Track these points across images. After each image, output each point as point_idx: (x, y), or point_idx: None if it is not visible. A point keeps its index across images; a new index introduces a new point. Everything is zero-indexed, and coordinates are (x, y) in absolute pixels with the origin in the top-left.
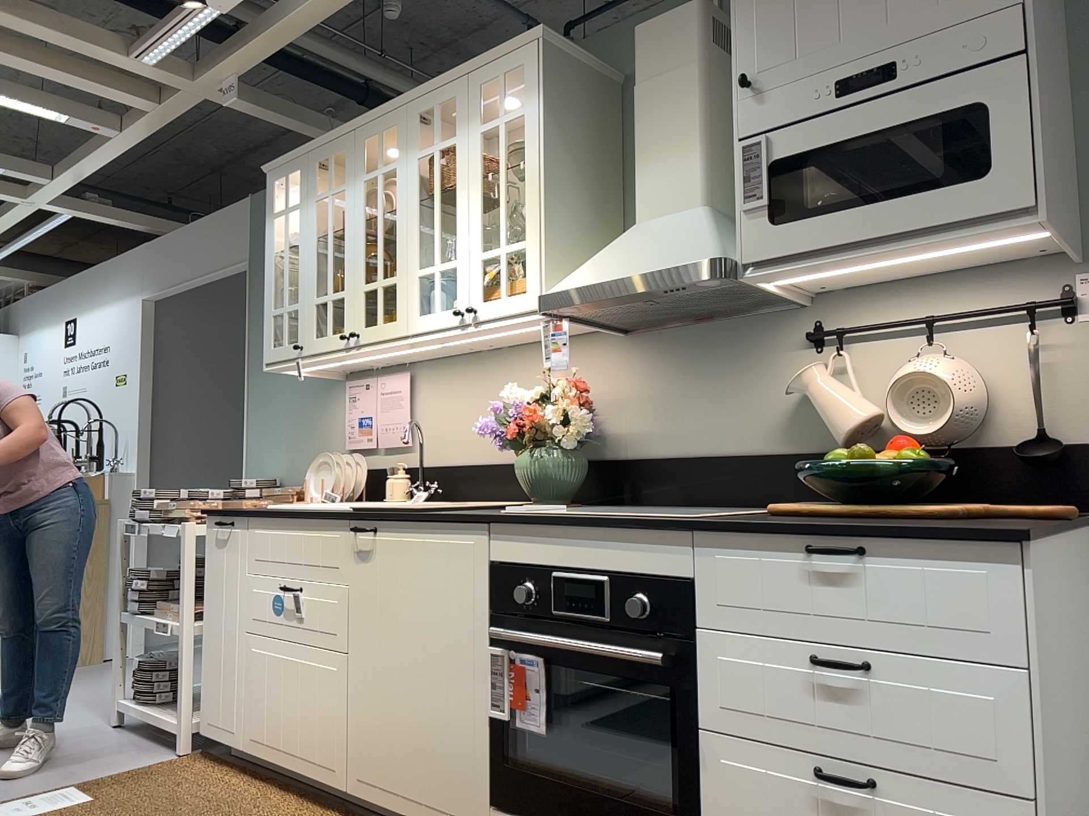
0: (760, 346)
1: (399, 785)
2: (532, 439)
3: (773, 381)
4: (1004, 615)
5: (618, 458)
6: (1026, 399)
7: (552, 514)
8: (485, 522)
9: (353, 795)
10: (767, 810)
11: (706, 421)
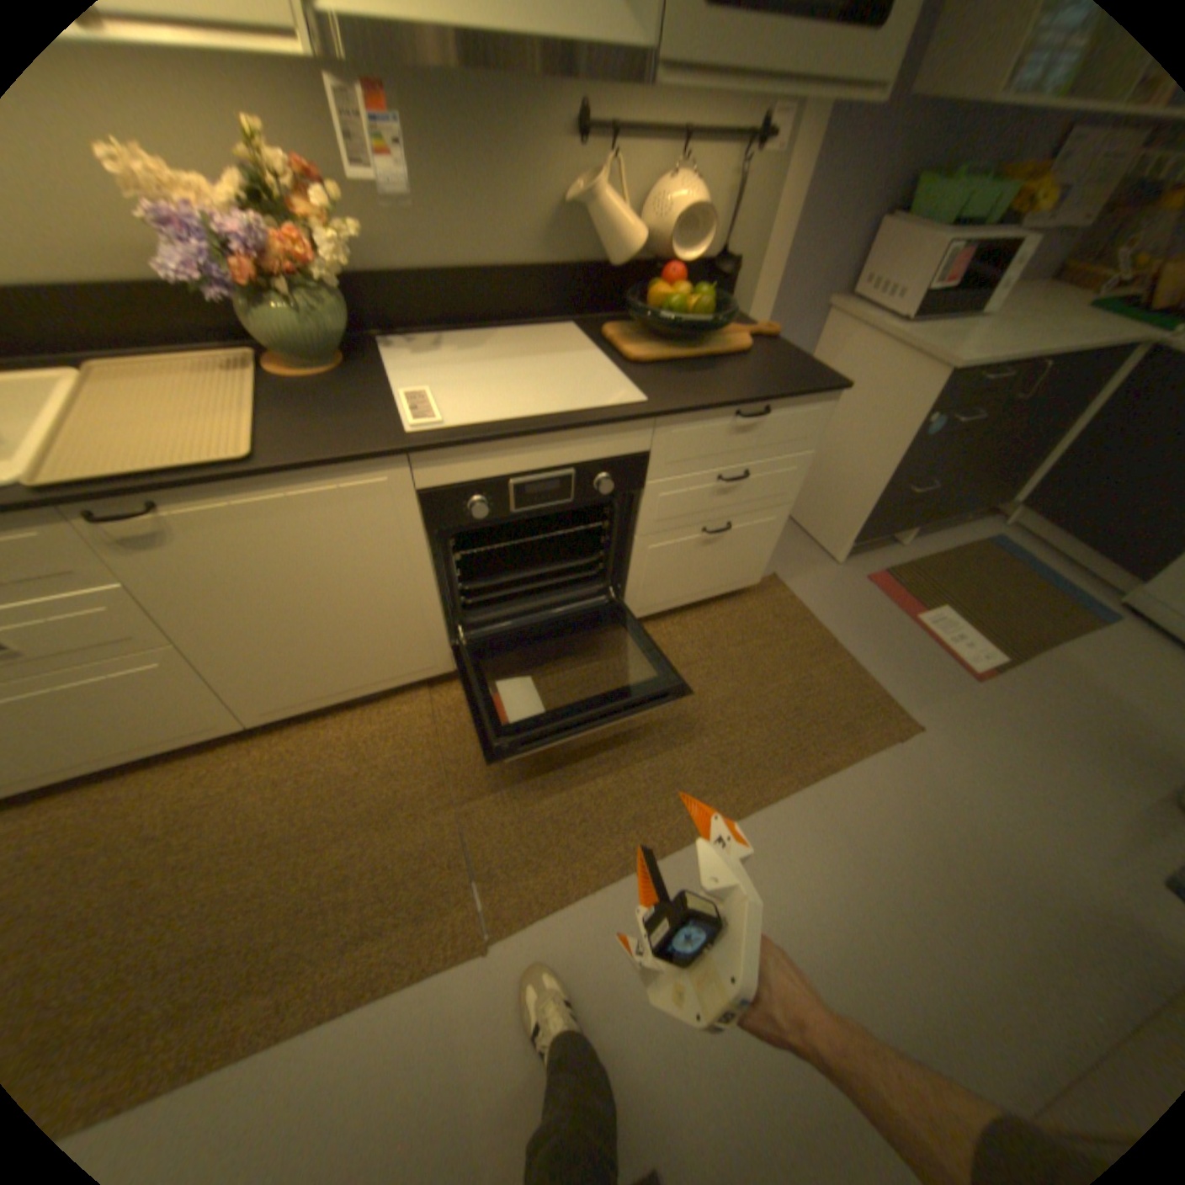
0: (522, 121)
1: (330, 690)
2: (275, 276)
3: (536, 174)
4: (817, 428)
5: (341, 268)
6: (722, 217)
7: (483, 420)
8: (407, 454)
9: (259, 725)
10: (670, 558)
11: (460, 221)
